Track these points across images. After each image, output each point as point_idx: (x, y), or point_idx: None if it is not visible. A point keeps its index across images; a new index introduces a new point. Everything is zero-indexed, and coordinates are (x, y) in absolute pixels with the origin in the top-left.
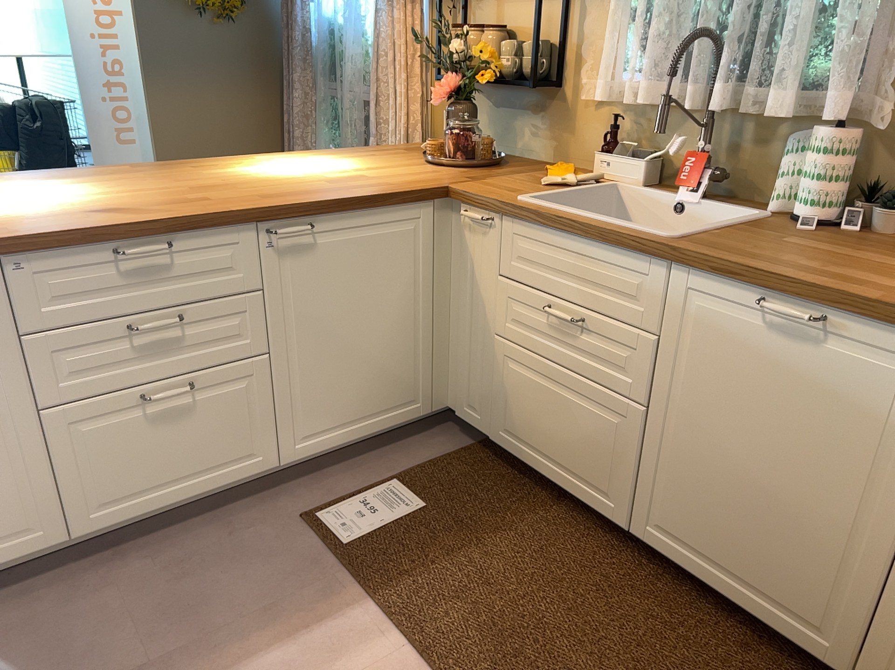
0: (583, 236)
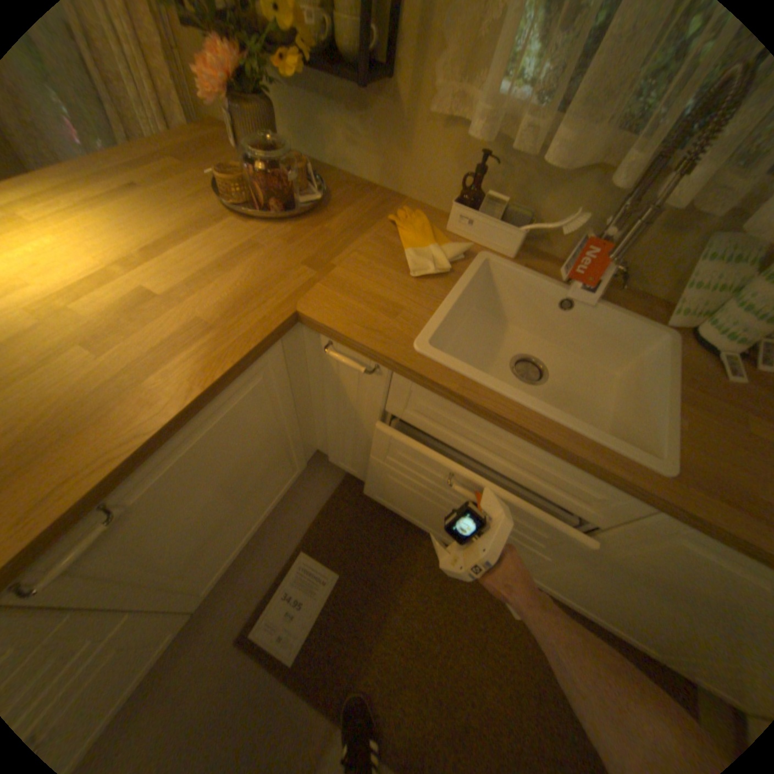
0: (541, 447)
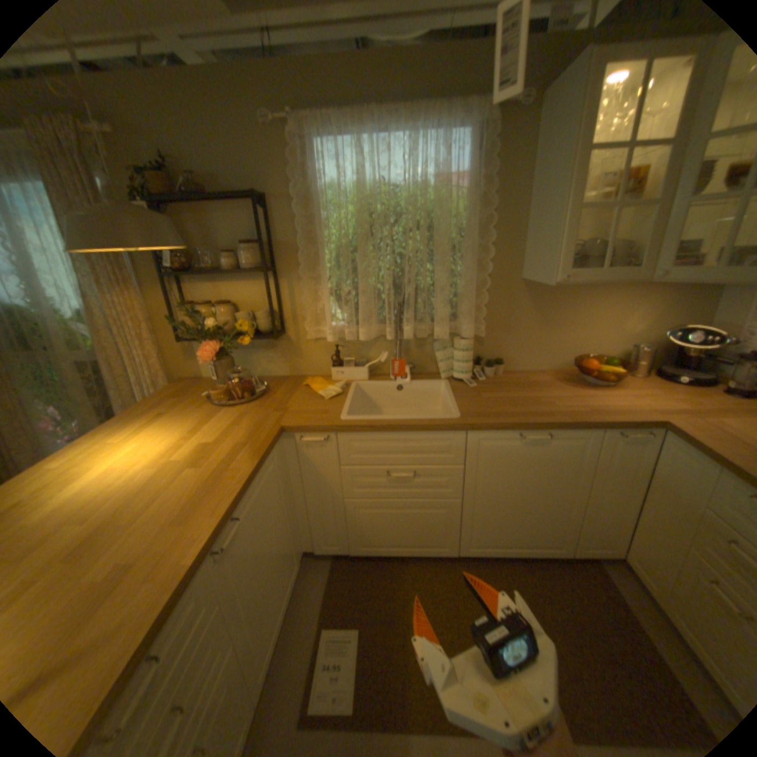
0: (409, 430)
